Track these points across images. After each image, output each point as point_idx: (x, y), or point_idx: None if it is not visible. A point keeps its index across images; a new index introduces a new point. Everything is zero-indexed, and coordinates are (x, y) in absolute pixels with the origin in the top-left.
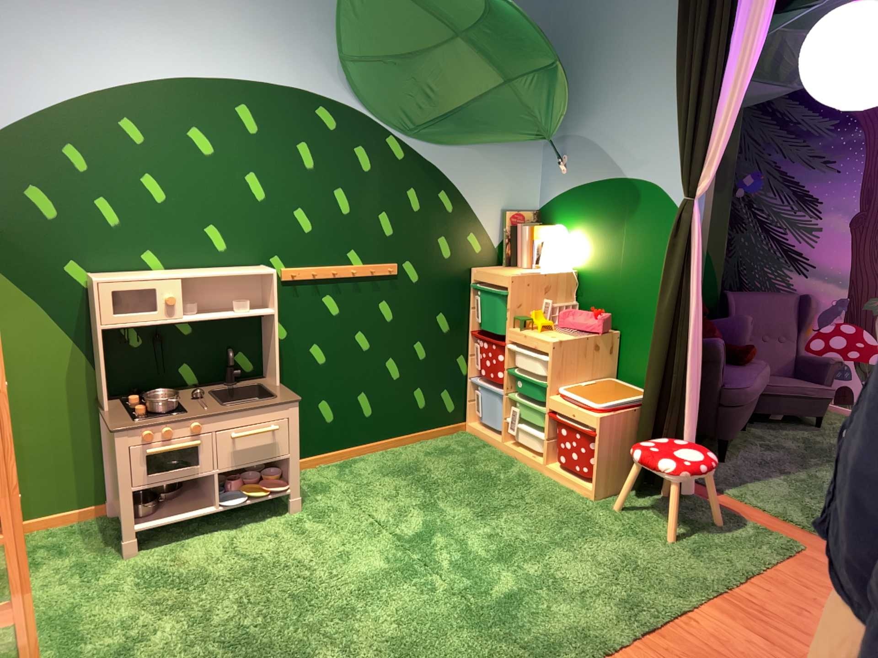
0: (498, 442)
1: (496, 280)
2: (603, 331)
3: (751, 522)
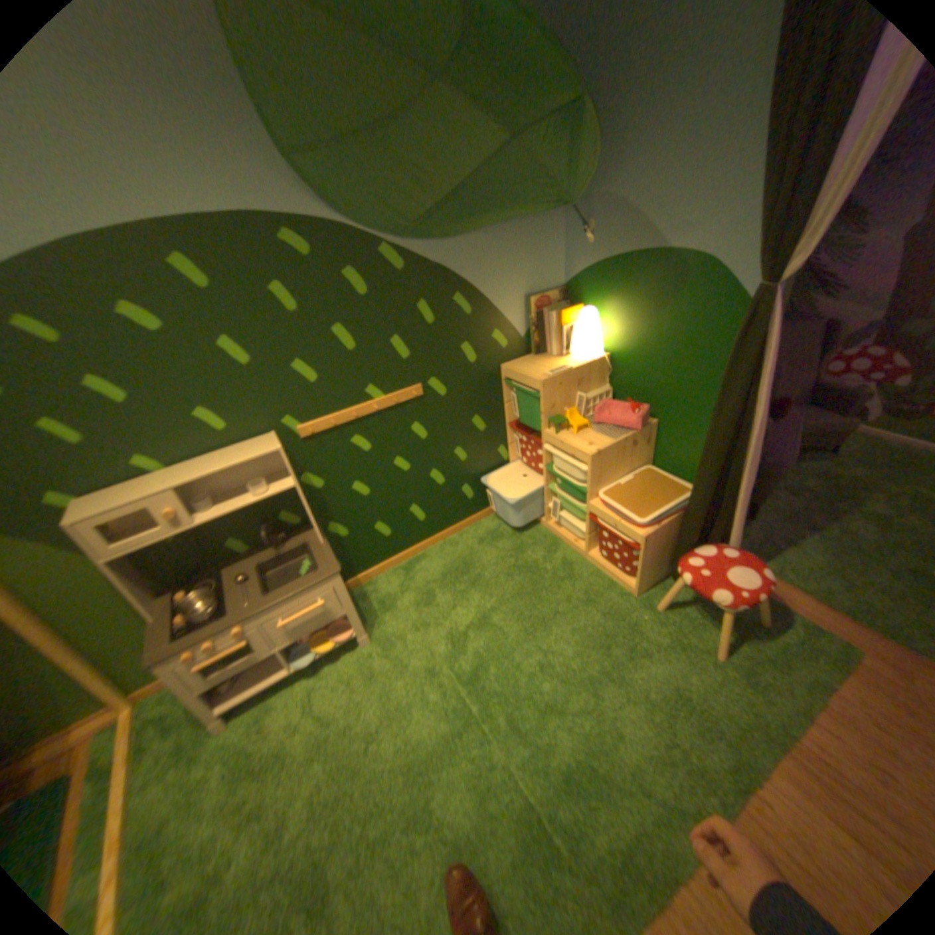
0: (541, 519)
1: (525, 382)
2: (641, 428)
3: (799, 619)
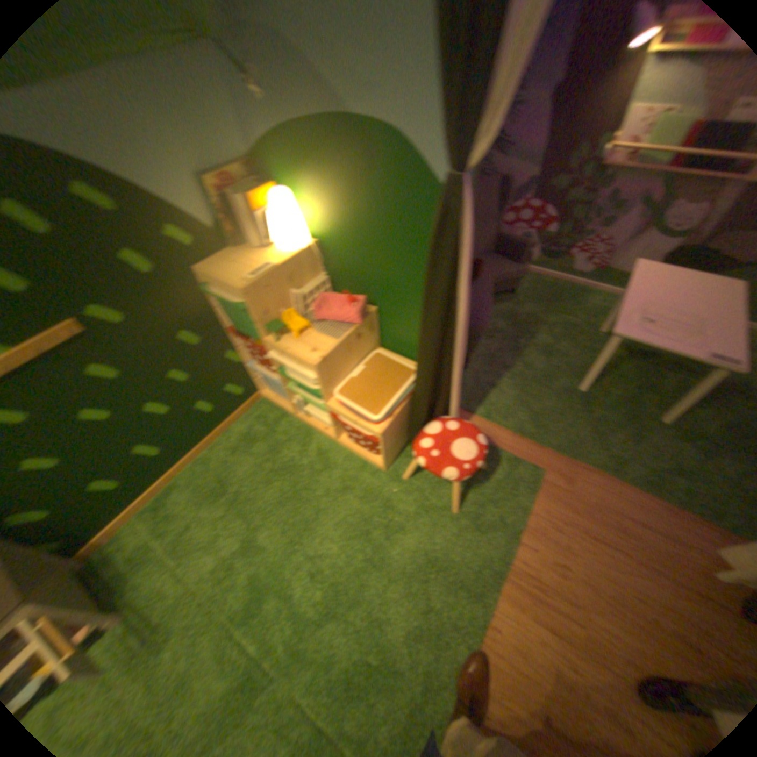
0: (292, 411)
1: (228, 288)
2: (363, 322)
3: (504, 454)
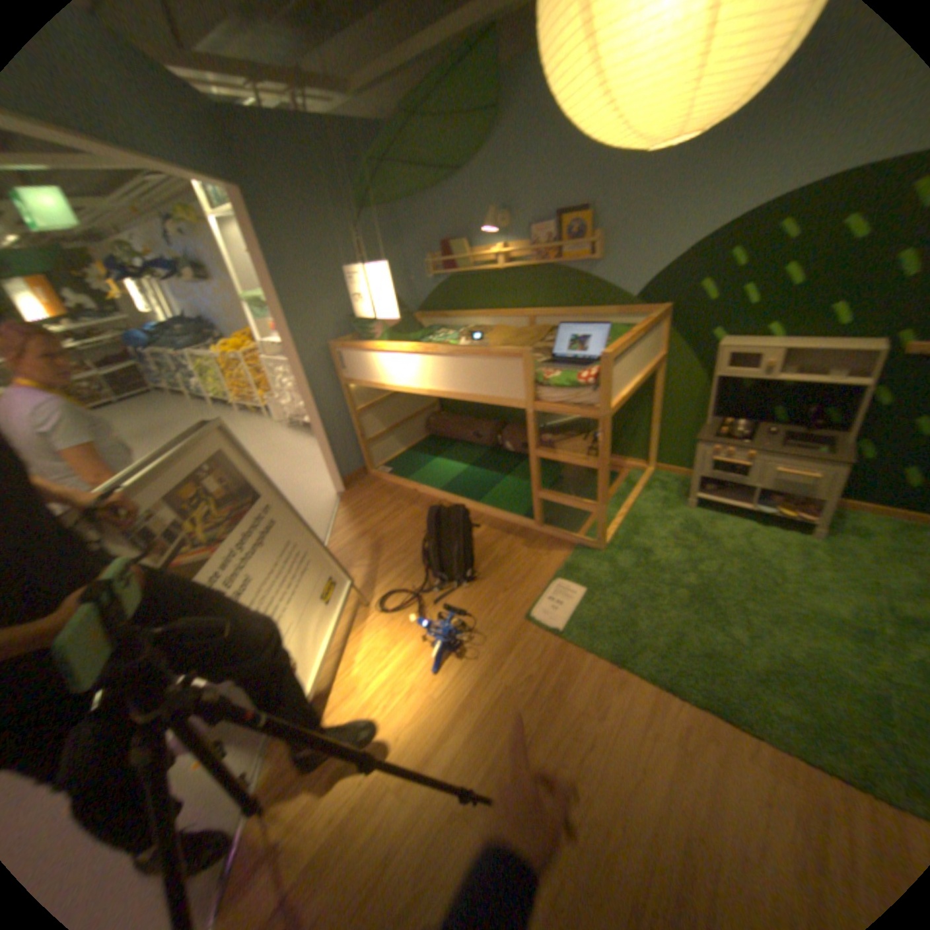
0: None
1: None
2: None
3: None
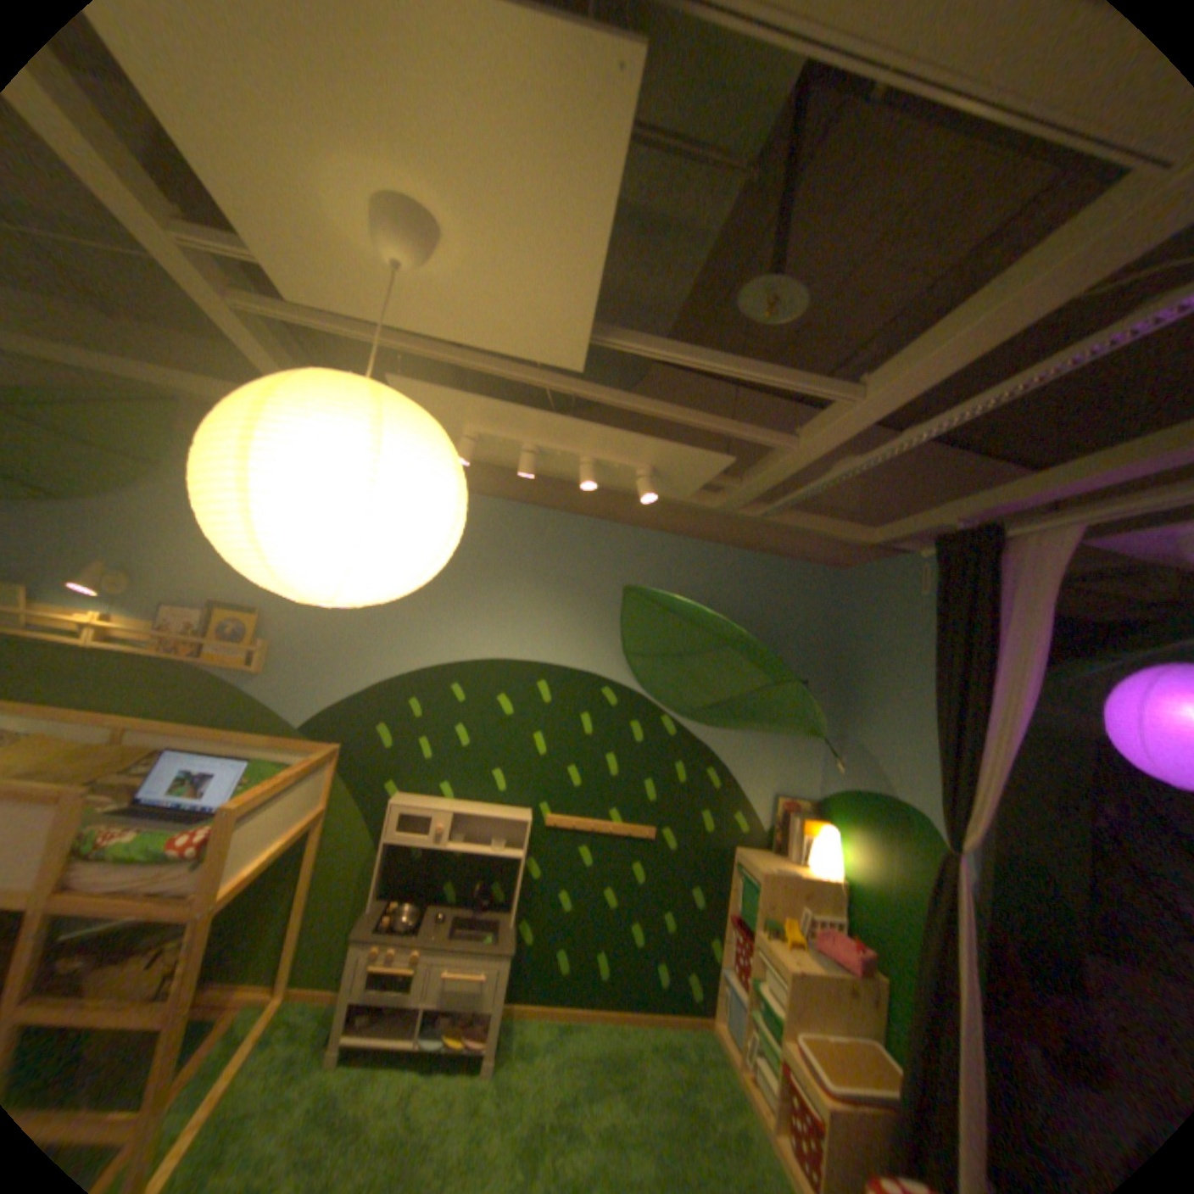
0: (738, 1068)
1: (752, 873)
2: (863, 978)
3: None
